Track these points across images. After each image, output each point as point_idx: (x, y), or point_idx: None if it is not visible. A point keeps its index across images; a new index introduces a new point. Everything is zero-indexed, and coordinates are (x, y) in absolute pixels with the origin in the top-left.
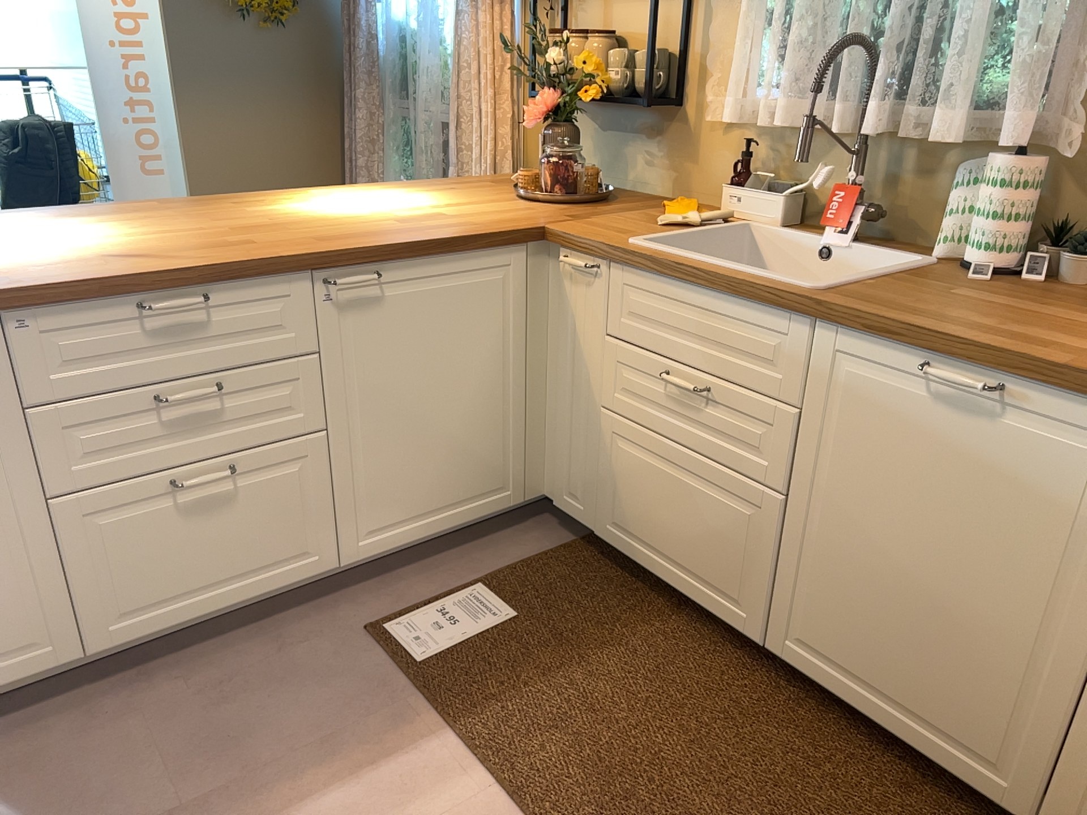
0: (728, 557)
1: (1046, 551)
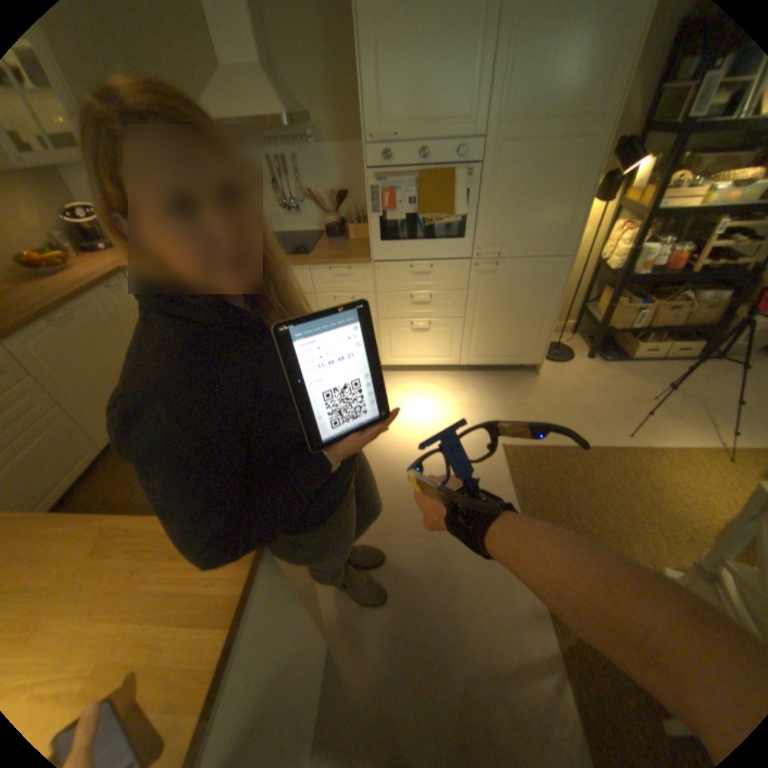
0: (66, 448)
1: (107, 335)
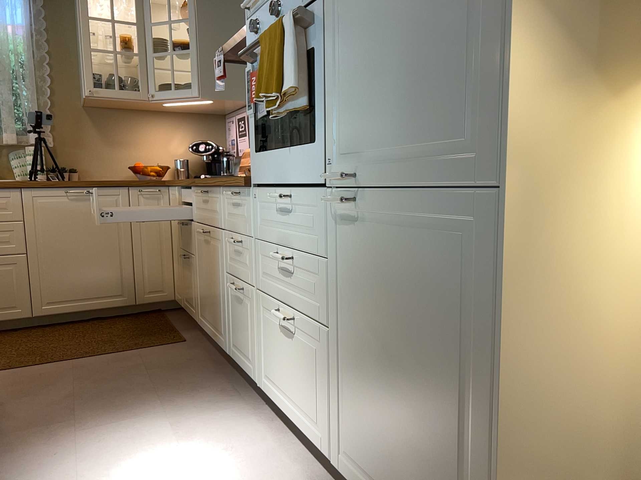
0: (6, 292)
1: (113, 228)
